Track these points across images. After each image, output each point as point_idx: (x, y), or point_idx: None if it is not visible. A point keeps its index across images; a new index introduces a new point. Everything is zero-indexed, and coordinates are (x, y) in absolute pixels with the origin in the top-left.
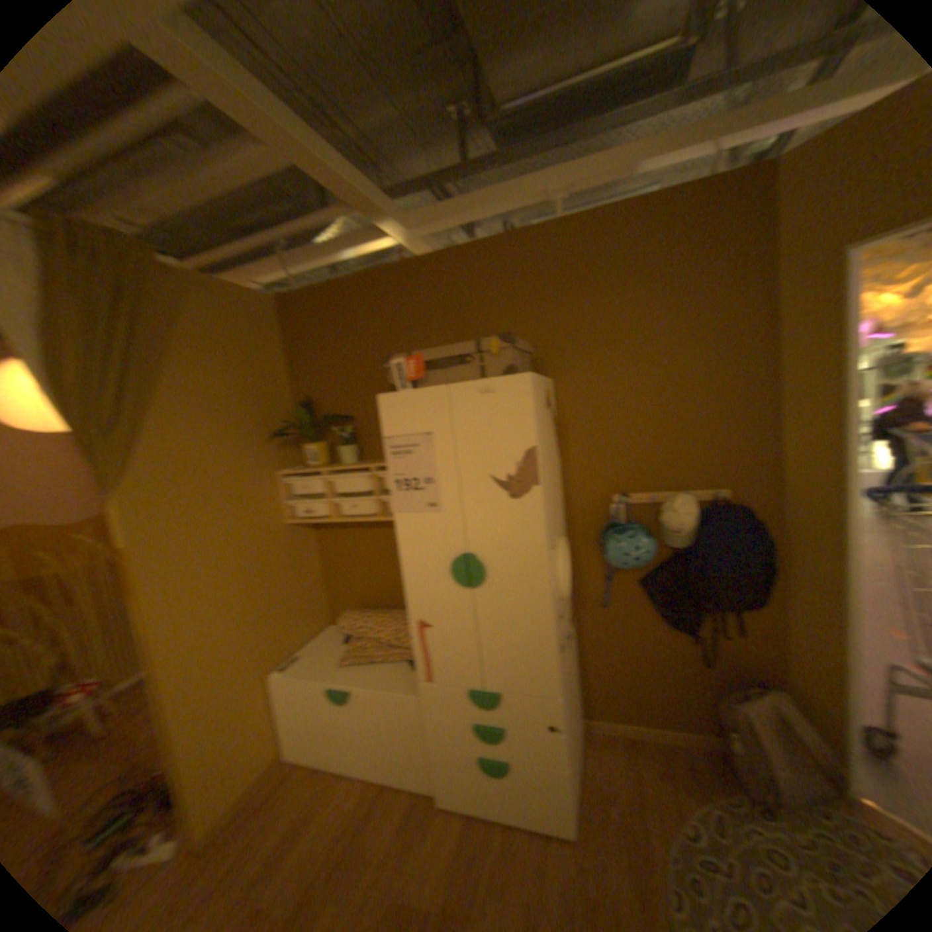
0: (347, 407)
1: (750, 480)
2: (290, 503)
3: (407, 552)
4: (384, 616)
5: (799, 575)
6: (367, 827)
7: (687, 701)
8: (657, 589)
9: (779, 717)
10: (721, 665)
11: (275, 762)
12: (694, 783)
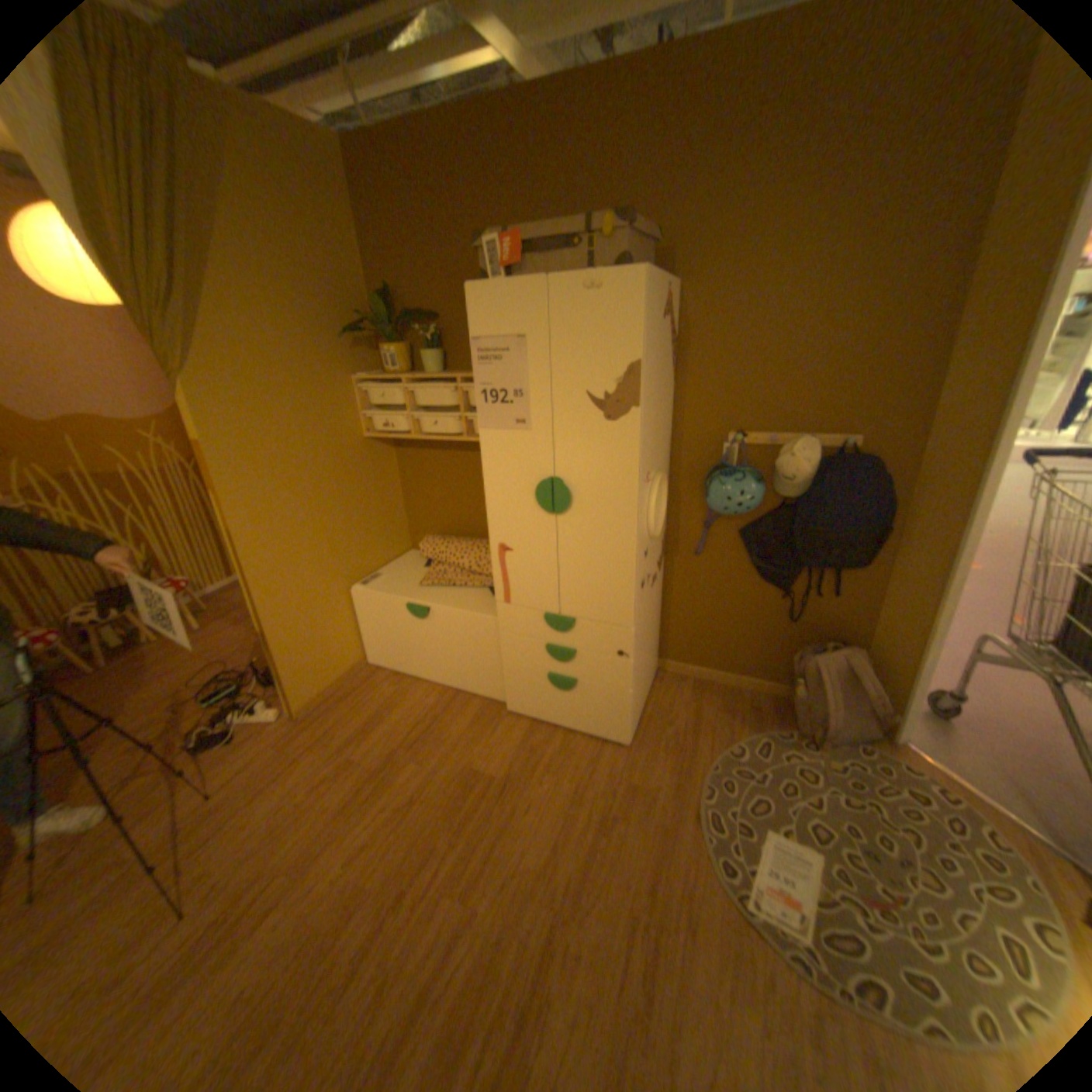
0: (433, 302)
1: (891, 427)
2: (369, 415)
3: (493, 474)
4: (468, 545)
5: (914, 537)
6: (445, 719)
7: (765, 652)
8: (757, 540)
9: (850, 670)
10: (807, 621)
11: (362, 663)
12: (753, 719)
